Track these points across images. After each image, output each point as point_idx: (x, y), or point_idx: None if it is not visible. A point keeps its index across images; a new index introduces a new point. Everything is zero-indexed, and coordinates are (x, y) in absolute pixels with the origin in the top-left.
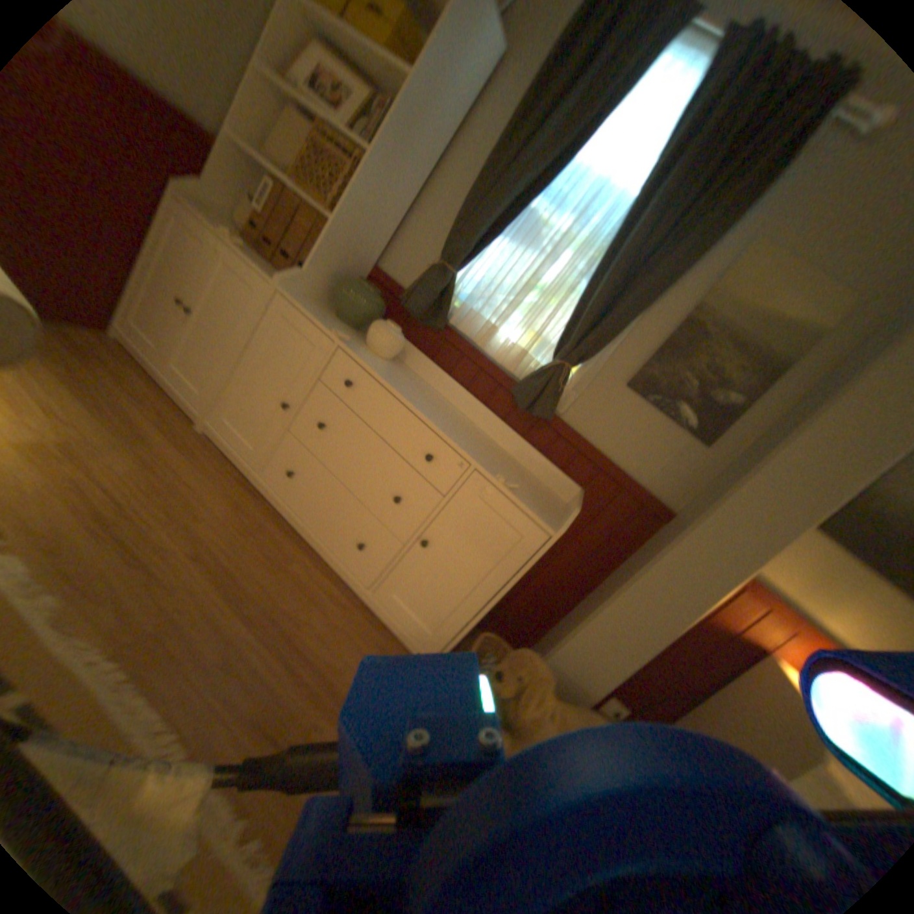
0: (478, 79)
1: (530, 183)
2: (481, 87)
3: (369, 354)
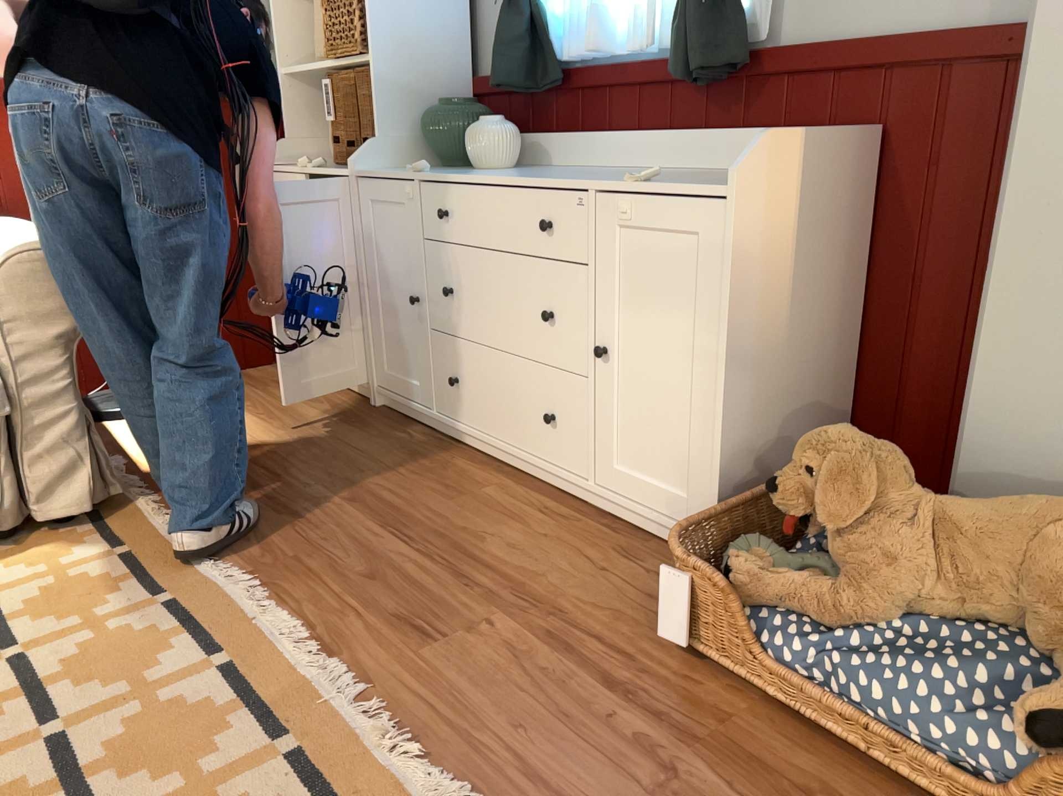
0: None
1: None
2: None
3: (469, 172)
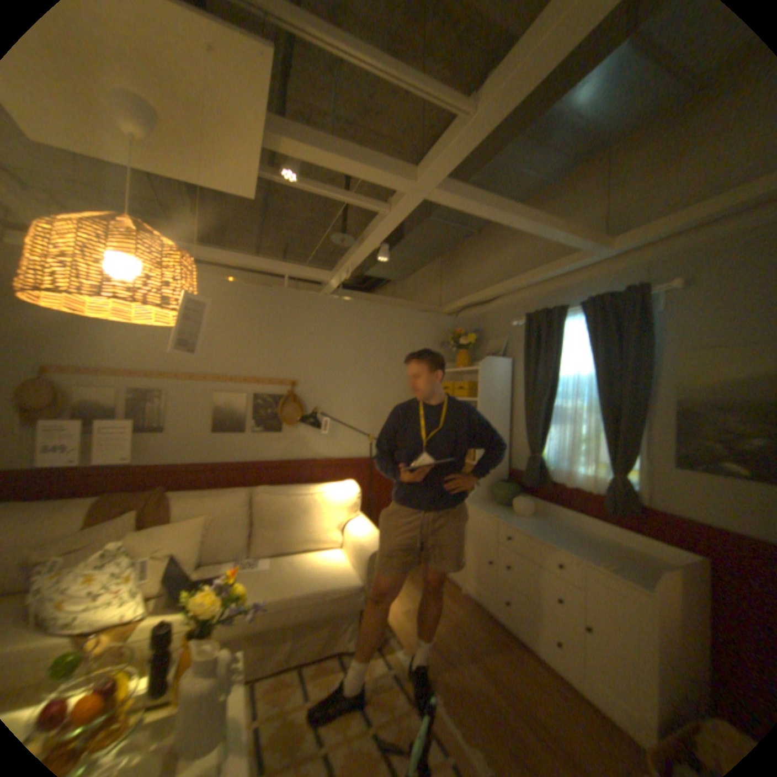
0: (506, 375)
1: (545, 400)
2: (509, 375)
3: (516, 517)
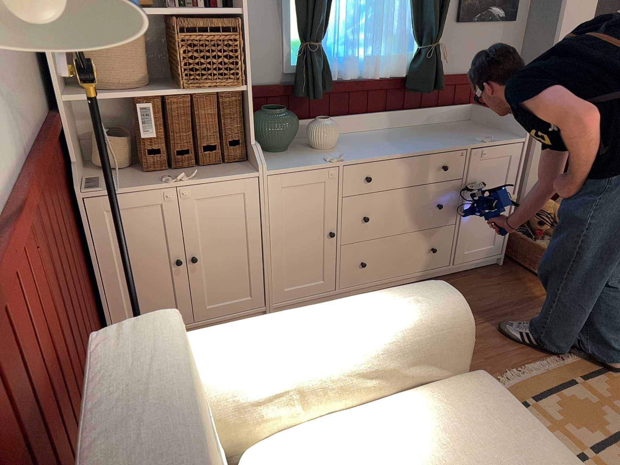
0: None
1: None
2: None
3: (334, 151)
